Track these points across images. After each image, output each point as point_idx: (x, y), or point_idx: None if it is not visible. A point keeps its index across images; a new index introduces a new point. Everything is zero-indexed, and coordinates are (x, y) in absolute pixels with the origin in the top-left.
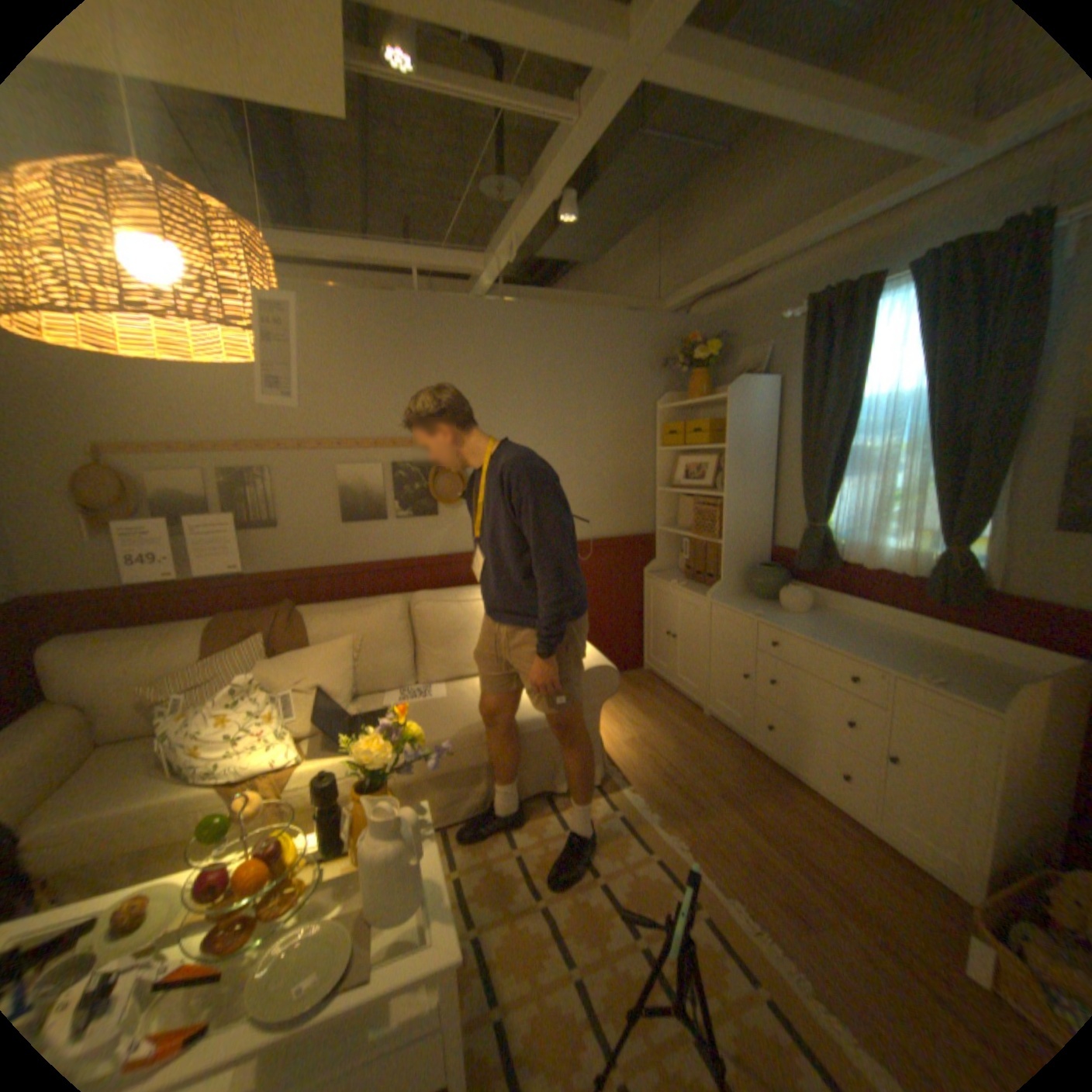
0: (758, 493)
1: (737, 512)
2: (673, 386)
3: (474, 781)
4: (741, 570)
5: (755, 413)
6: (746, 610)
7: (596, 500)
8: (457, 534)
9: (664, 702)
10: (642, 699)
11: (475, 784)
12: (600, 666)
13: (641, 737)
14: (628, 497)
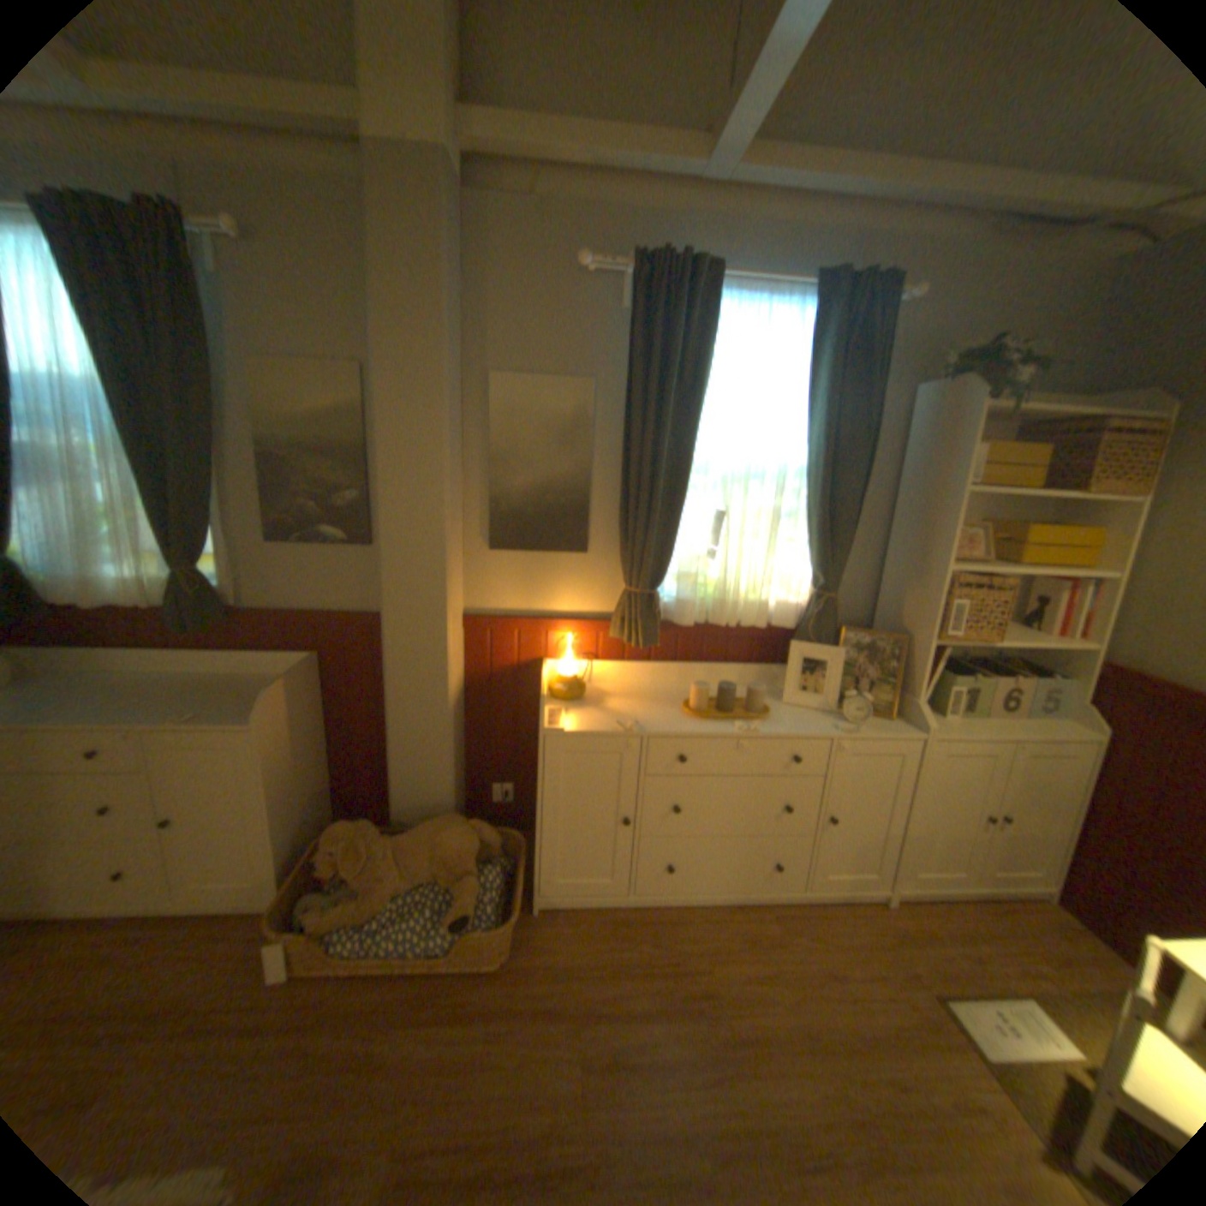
0: None
1: None
2: None
3: None
4: None
5: None
6: None
7: None
8: None
9: None
10: None
11: None
12: None
13: None
14: None
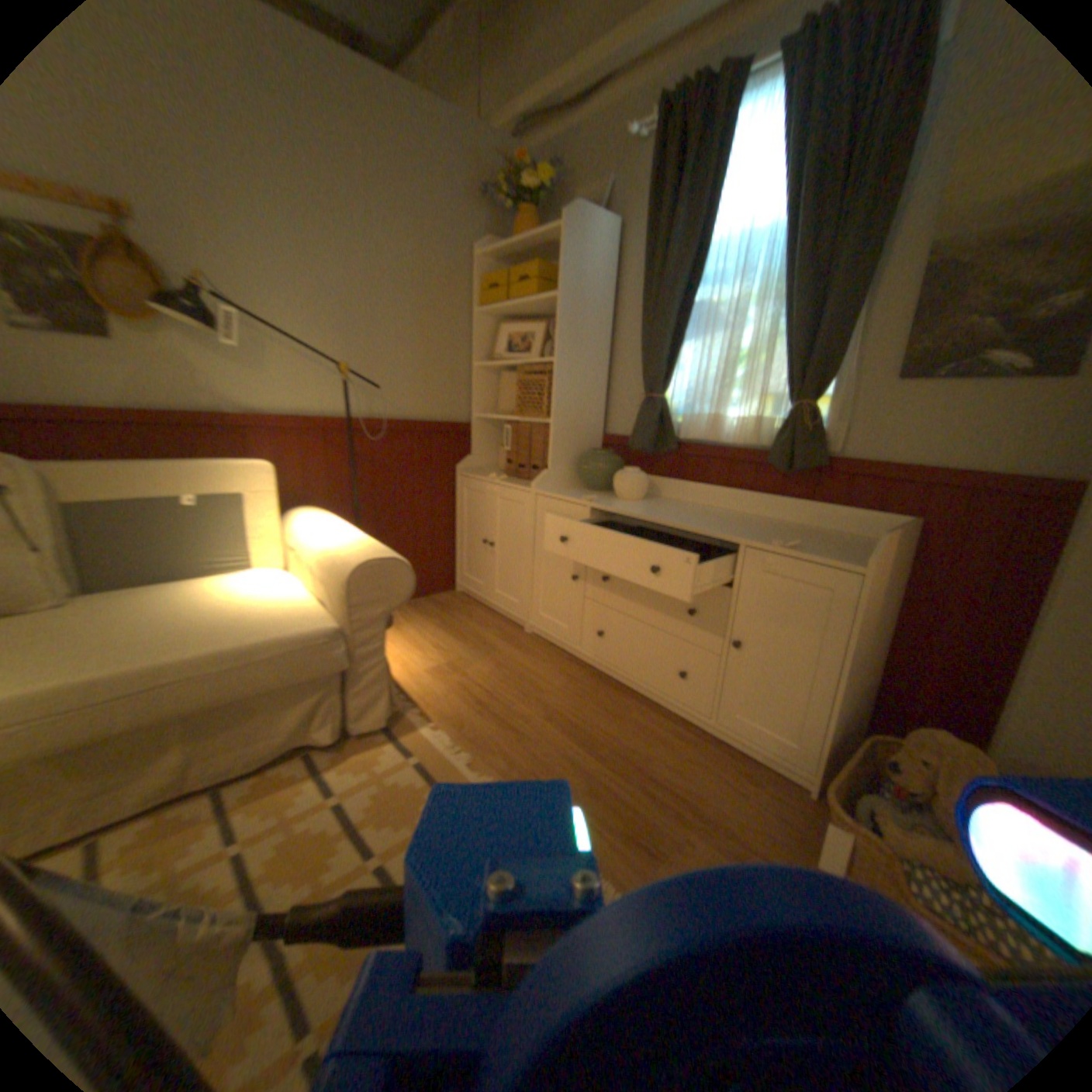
0: (593, 365)
1: (570, 384)
2: (497, 231)
3: (157, 747)
4: (572, 459)
5: (594, 259)
6: (578, 498)
7: (395, 364)
8: (159, 378)
9: (479, 623)
10: (453, 621)
11: (161, 752)
12: (387, 557)
13: (449, 662)
14: (439, 370)
